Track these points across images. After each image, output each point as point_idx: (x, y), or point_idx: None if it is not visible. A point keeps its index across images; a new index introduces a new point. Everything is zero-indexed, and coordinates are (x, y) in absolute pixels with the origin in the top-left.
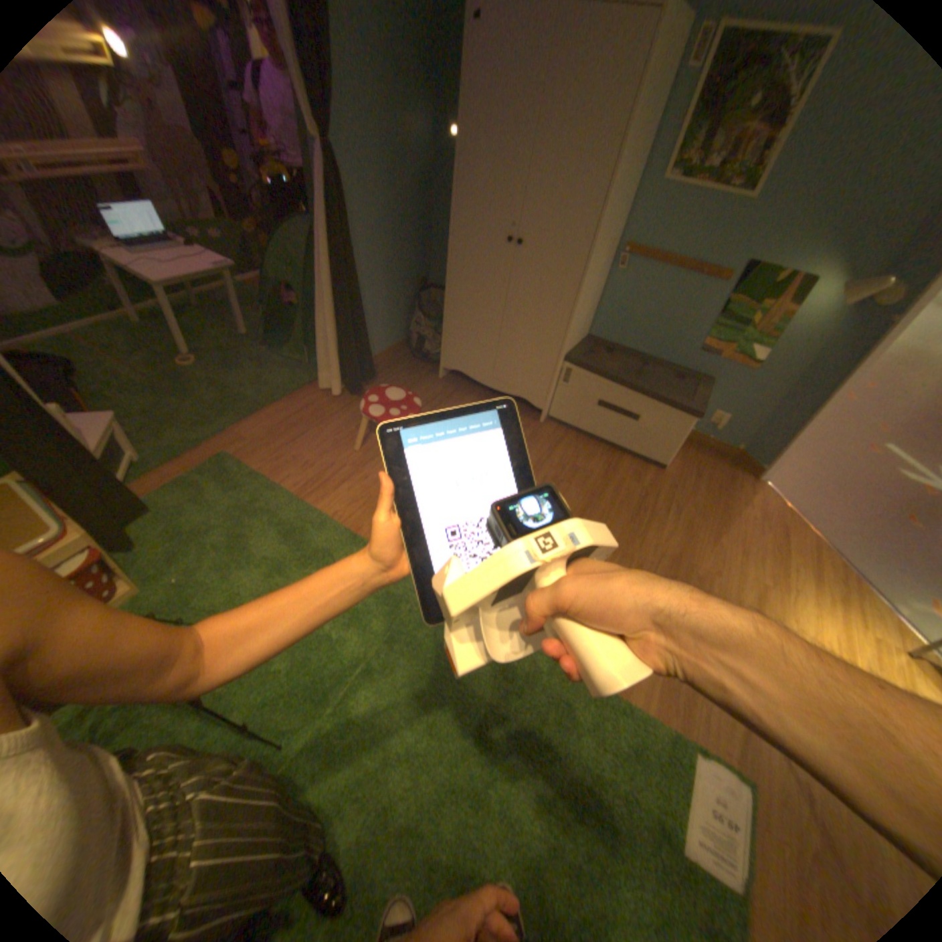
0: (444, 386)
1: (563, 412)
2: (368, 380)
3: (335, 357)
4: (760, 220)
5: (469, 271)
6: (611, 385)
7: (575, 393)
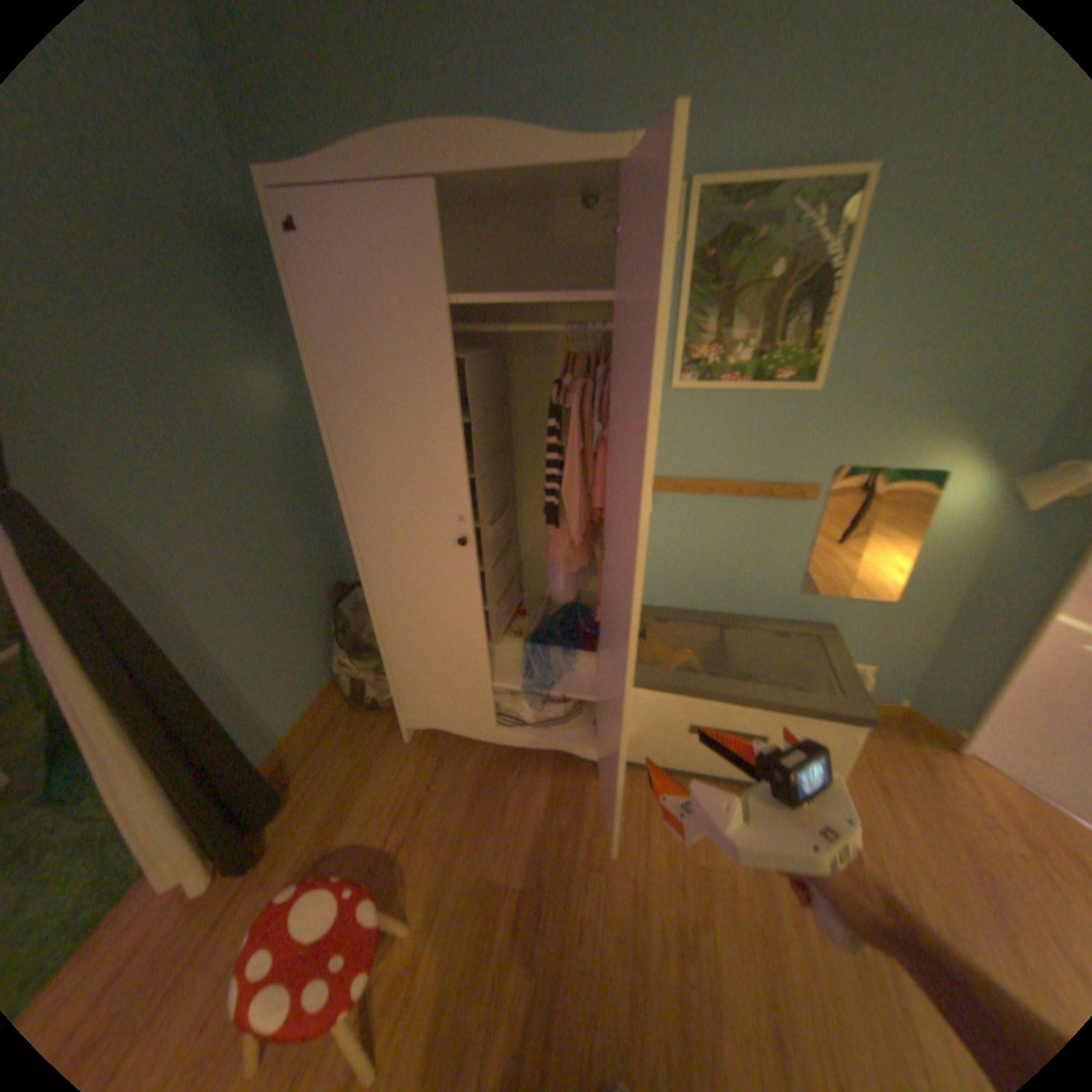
0: (418, 759)
1: (635, 752)
2: (267, 825)
3: (179, 828)
4: (838, 415)
5: (407, 592)
6: (708, 705)
7: (648, 724)
